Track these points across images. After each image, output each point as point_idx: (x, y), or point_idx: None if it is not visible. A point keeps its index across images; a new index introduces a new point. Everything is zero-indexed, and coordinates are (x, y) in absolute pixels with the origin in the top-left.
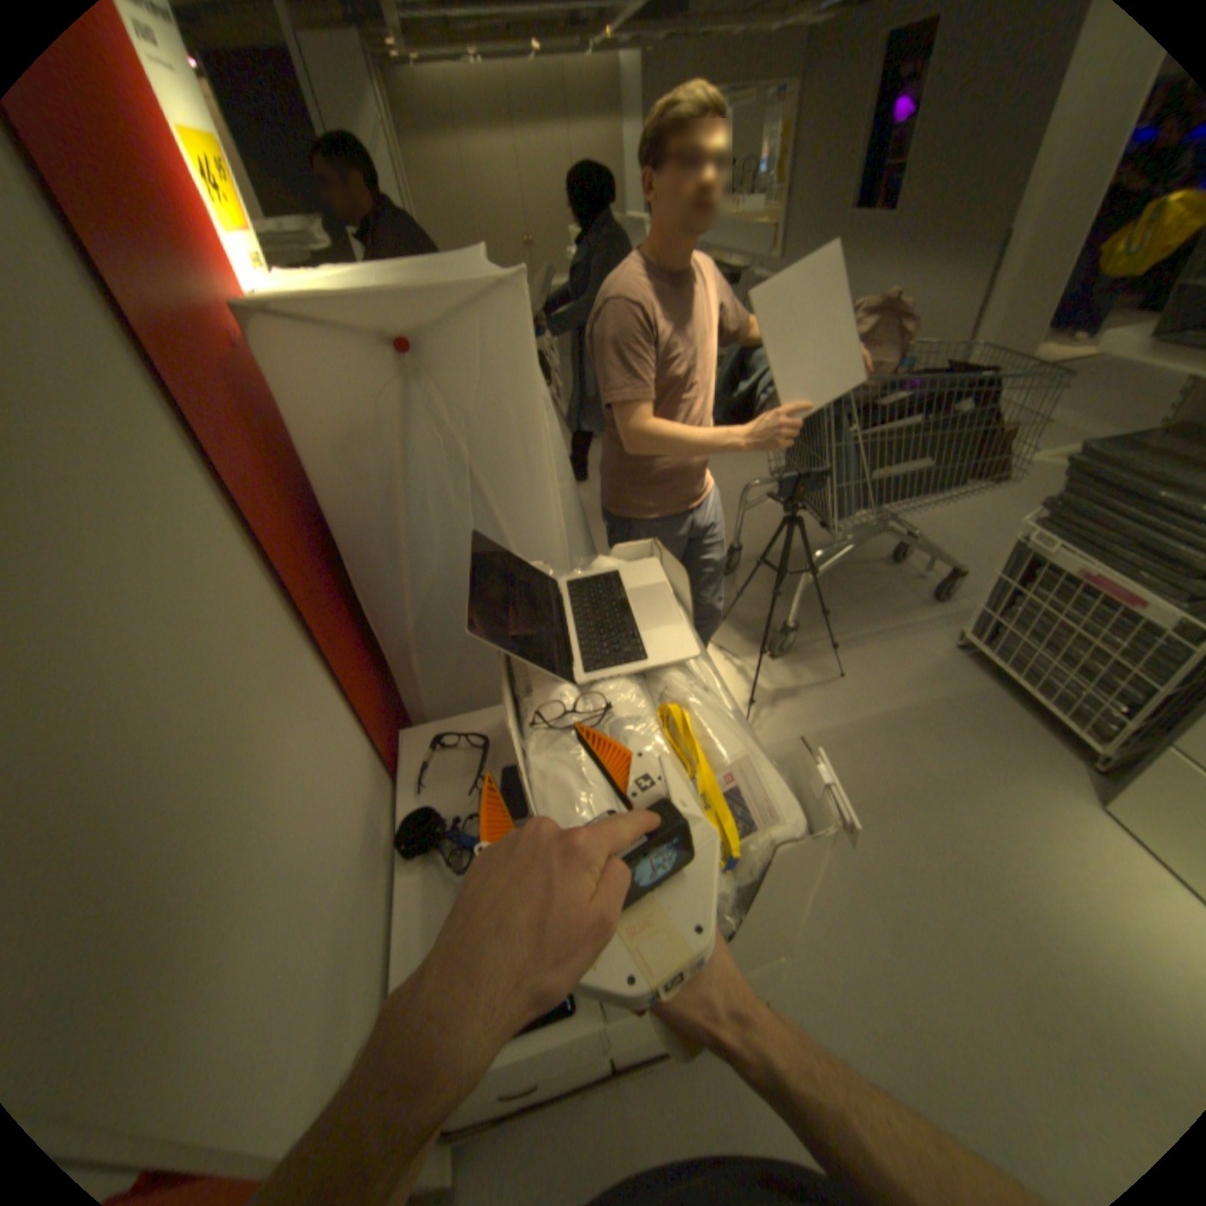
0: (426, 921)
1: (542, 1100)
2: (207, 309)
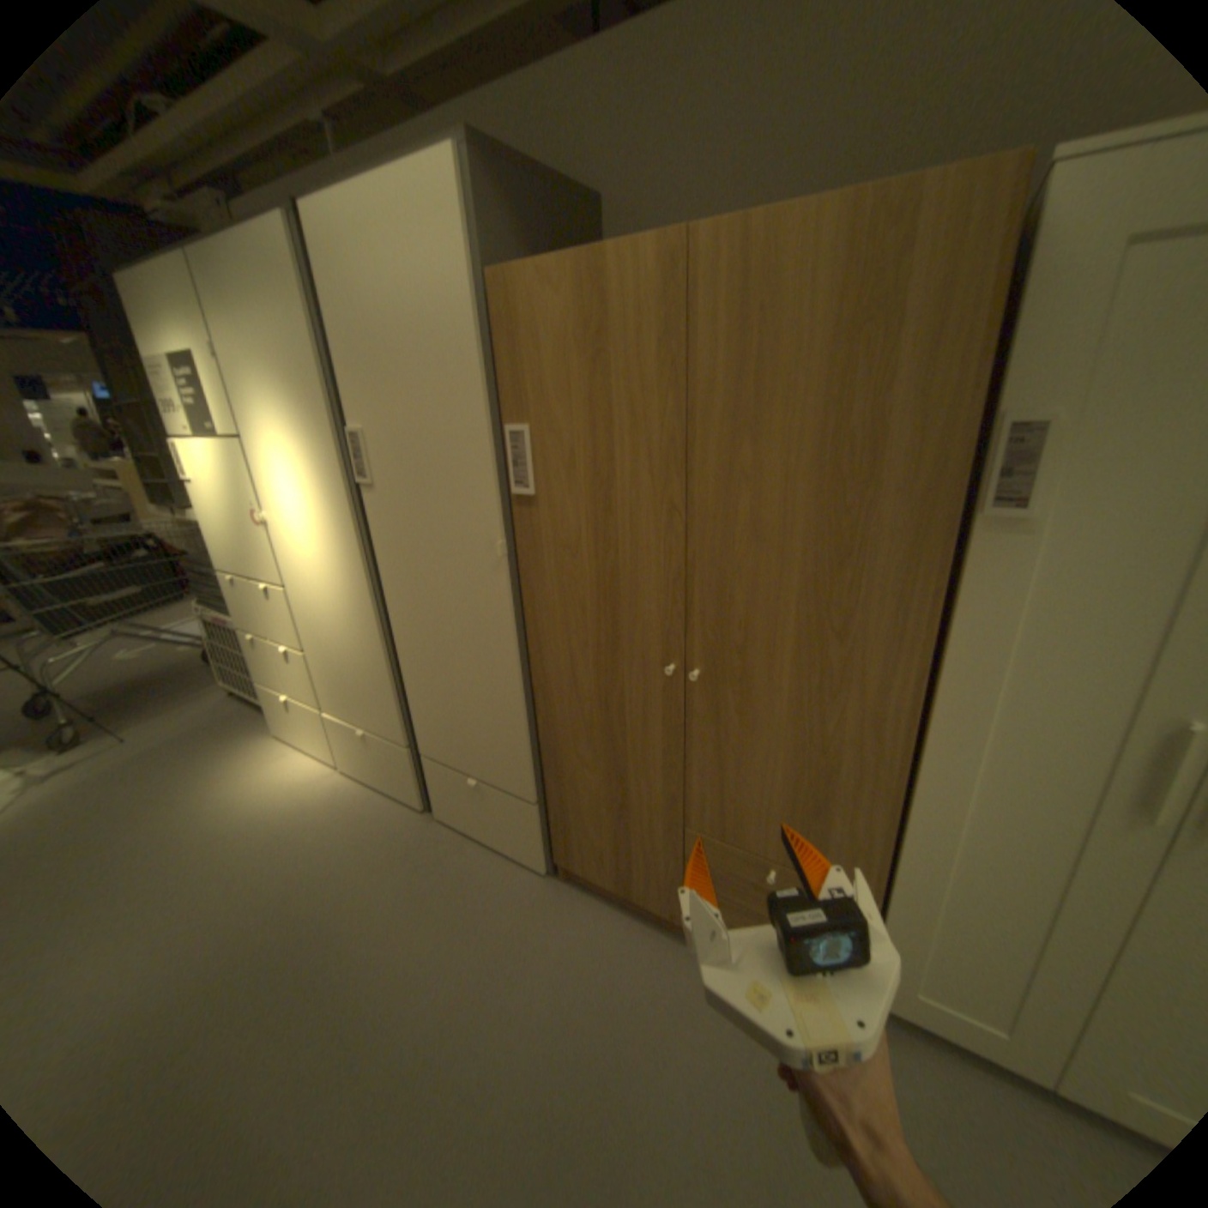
0: None
1: None
2: None
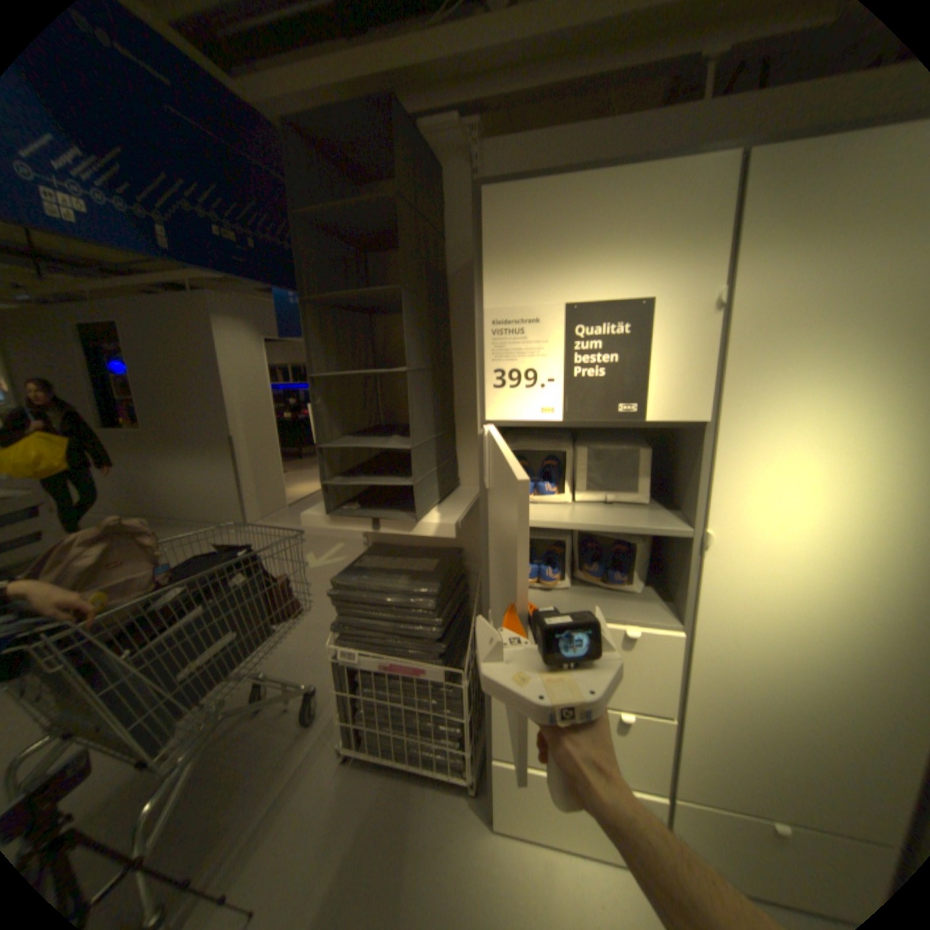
0: None
1: None
2: None
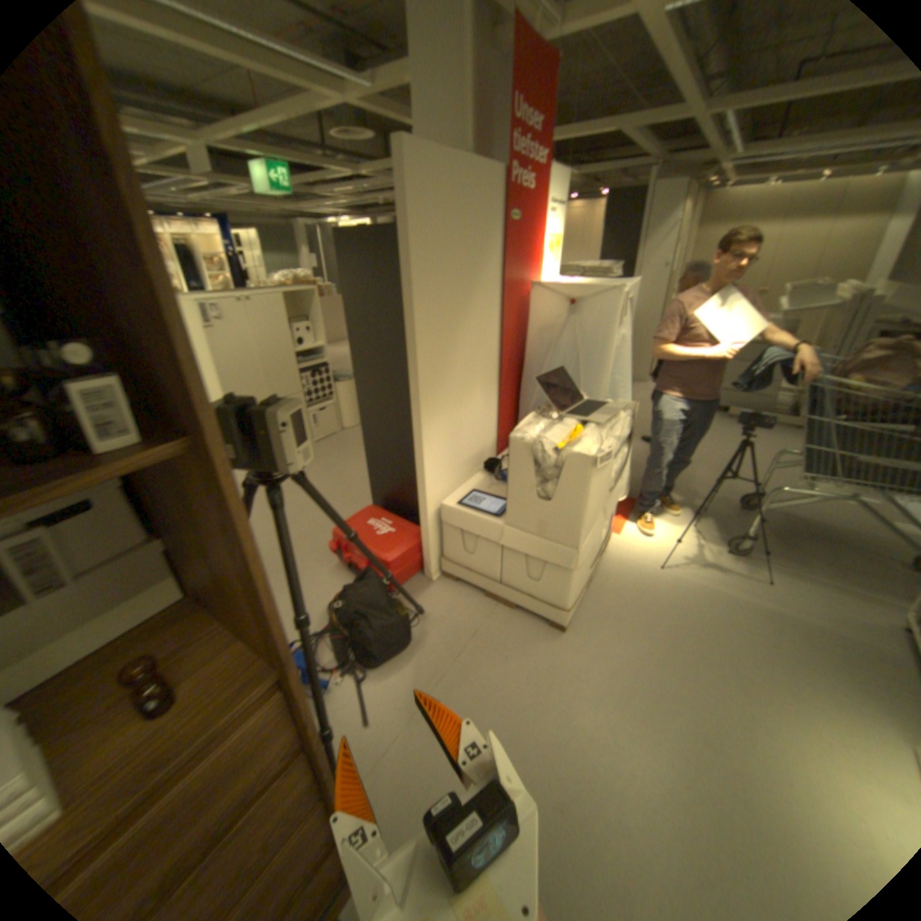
0: (479, 485)
1: (476, 559)
2: (527, 283)
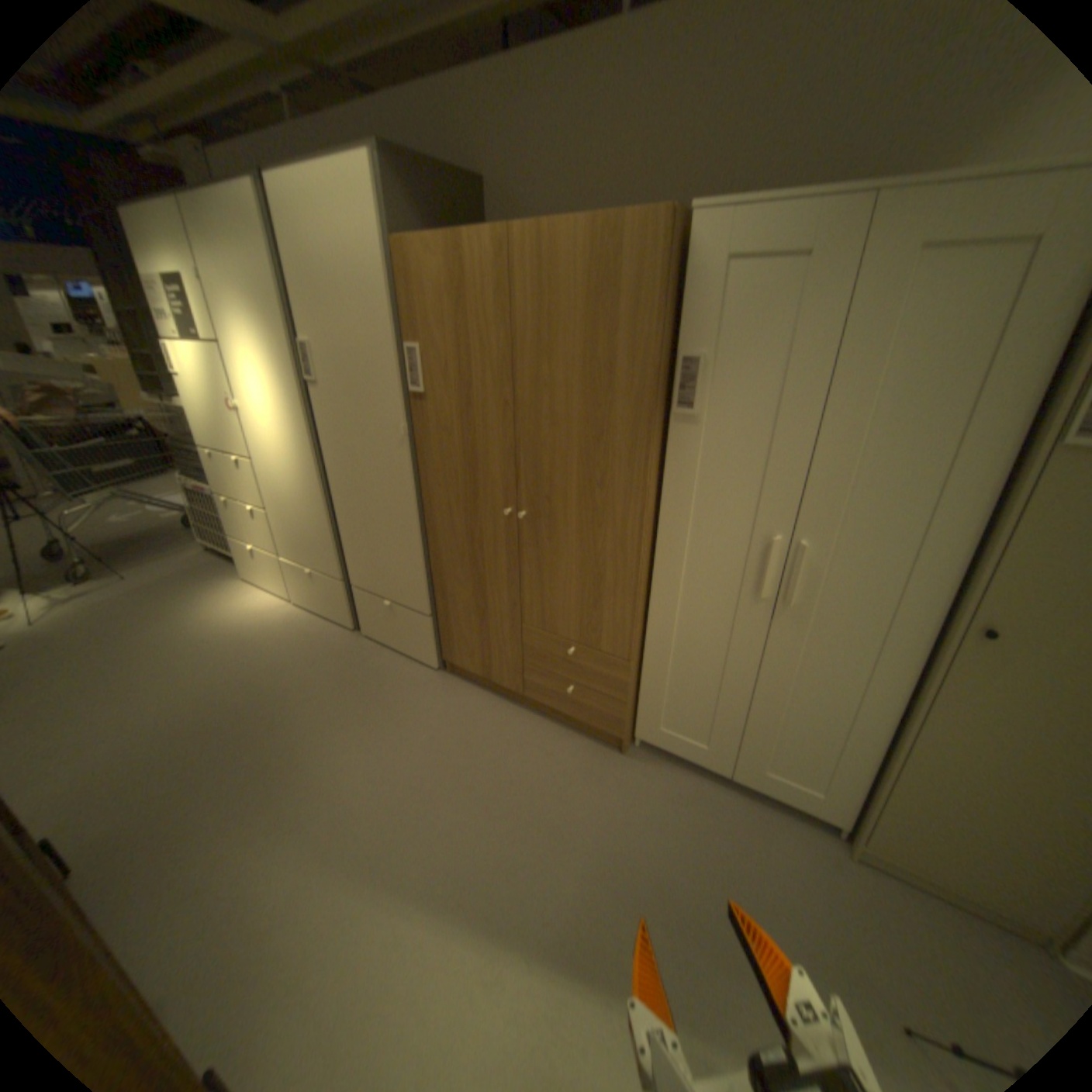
0: None
1: None
2: None
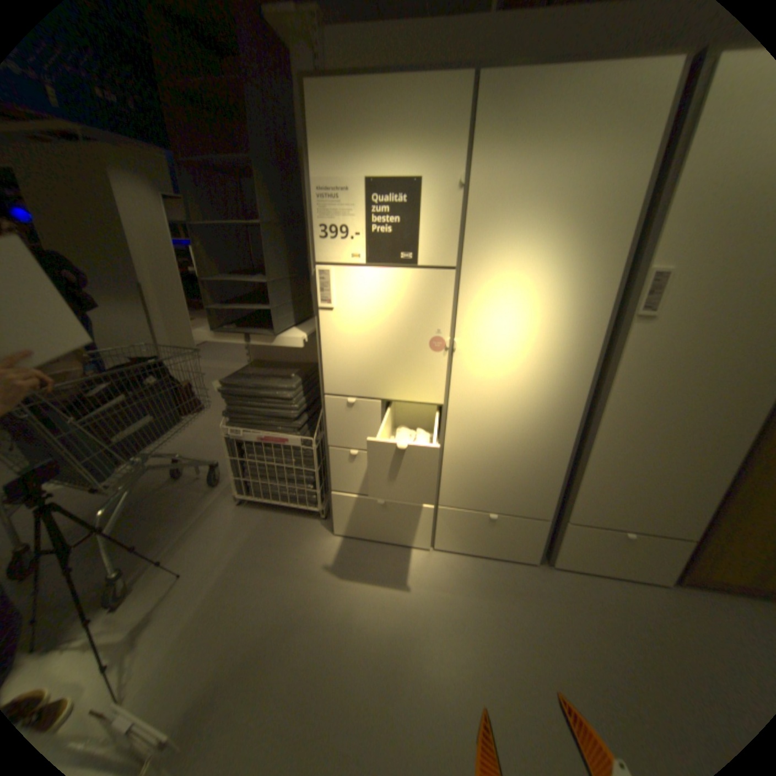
0: None
1: None
2: None
